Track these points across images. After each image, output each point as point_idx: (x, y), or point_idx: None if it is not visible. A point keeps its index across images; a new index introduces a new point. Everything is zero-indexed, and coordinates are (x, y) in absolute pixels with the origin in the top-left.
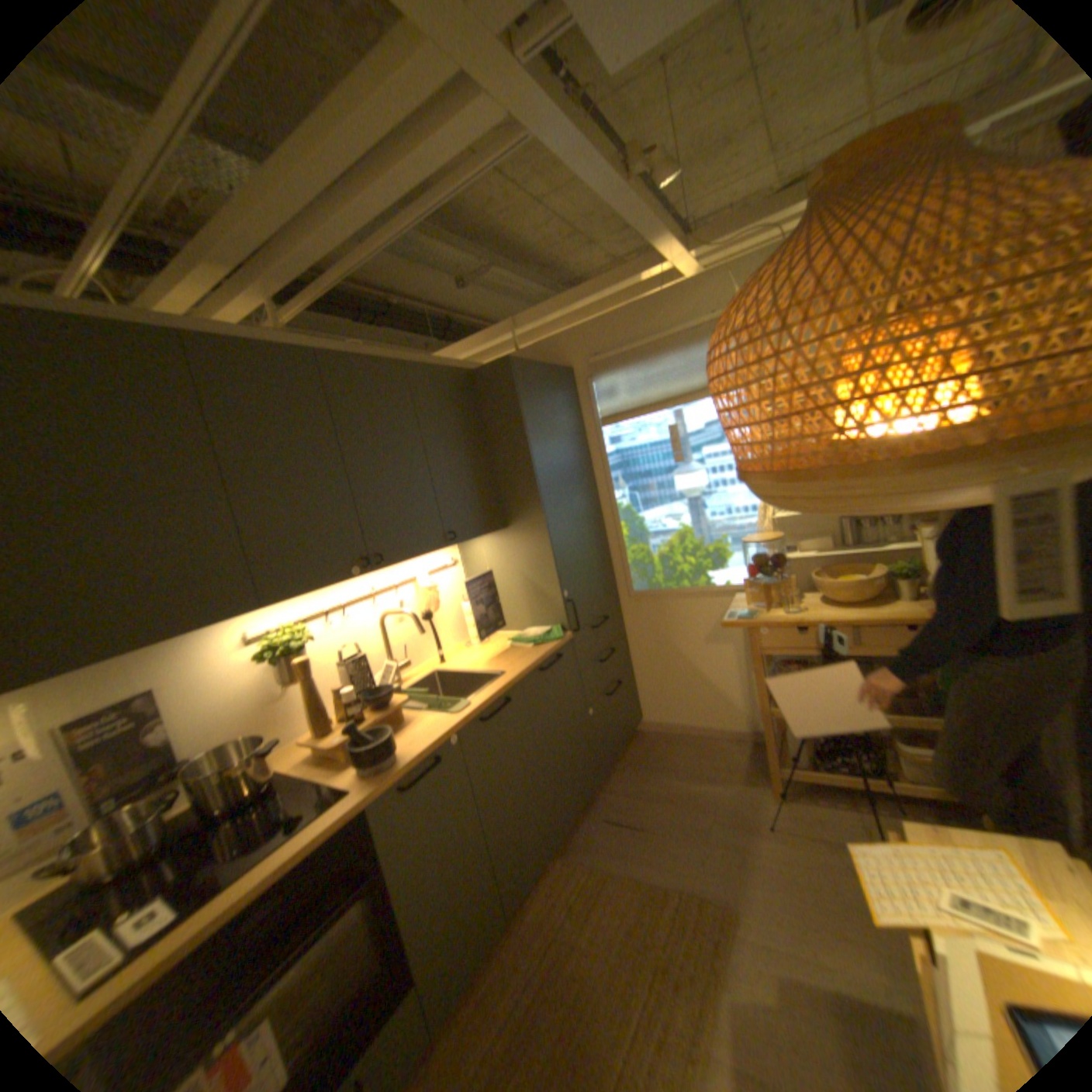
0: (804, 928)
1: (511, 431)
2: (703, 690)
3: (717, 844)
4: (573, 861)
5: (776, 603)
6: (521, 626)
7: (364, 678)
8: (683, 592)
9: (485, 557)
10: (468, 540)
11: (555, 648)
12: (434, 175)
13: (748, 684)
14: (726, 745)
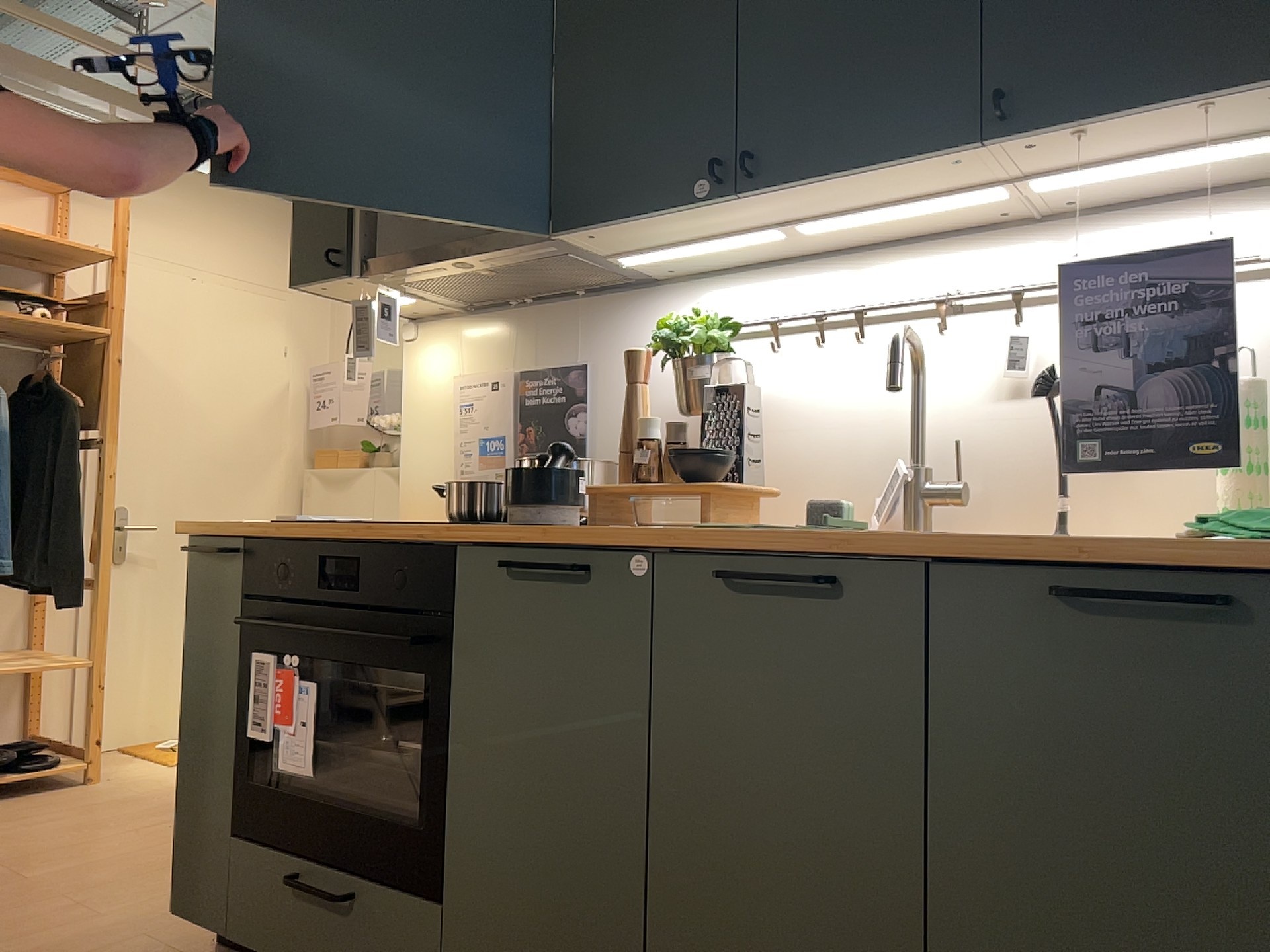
0: None
1: None
2: None
3: None
4: None
5: None
6: None
7: (740, 433)
8: None
9: None
10: (1131, 124)
11: (1201, 552)
12: None
13: None
14: None
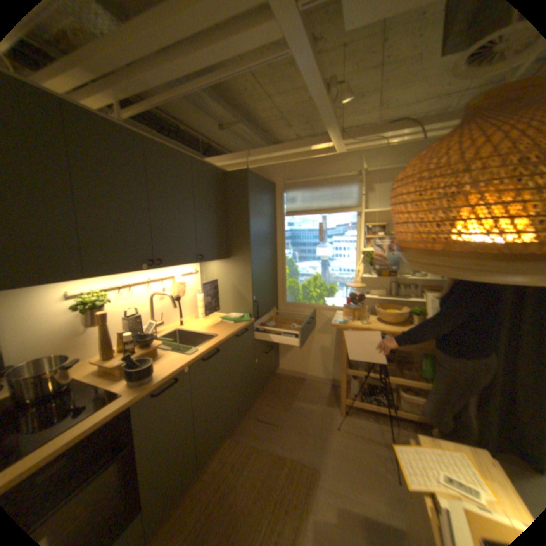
0: (351, 482)
1: (241, 208)
2: (312, 356)
3: (311, 435)
4: (236, 440)
5: (357, 319)
6: (228, 311)
7: (138, 329)
8: (311, 306)
9: (214, 272)
10: (208, 261)
11: (245, 326)
12: (234, 58)
13: (334, 356)
14: (318, 385)
